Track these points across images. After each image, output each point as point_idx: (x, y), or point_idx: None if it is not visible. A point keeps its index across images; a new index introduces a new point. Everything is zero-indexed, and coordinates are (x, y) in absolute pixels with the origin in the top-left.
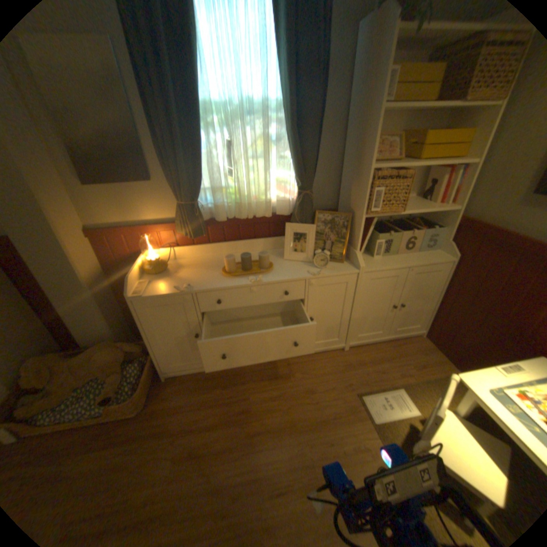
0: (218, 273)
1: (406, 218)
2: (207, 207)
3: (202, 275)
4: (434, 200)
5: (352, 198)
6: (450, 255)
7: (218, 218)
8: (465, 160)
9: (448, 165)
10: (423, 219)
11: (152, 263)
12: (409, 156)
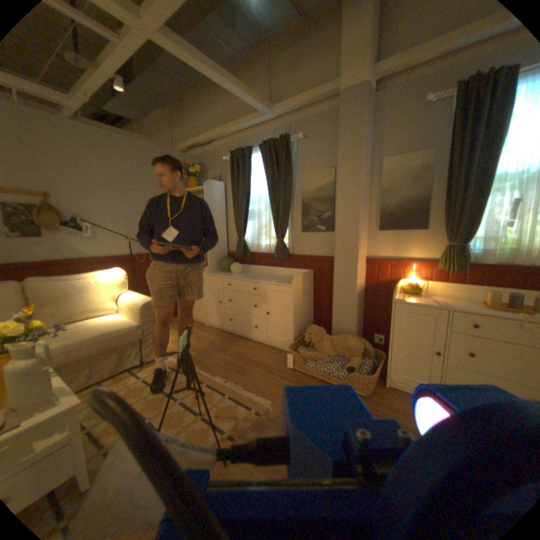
0: (477, 305)
1: None
2: (476, 251)
3: (459, 303)
4: None
5: None
6: None
7: (486, 261)
8: None
9: None
10: None
11: (412, 285)
12: None
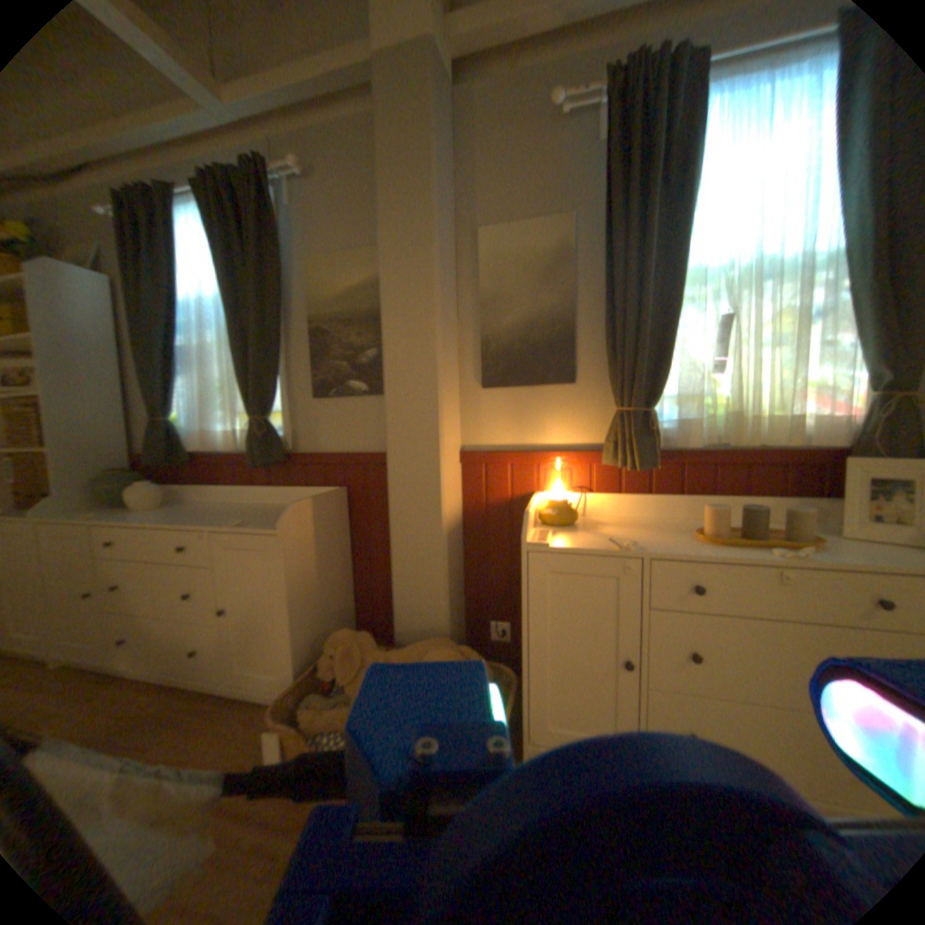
0: (688, 539)
1: None
2: (667, 423)
3: (654, 537)
4: None
5: None
6: None
7: (687, 443)
8: None
9: None
10: None
11: (558, 505)
12: None
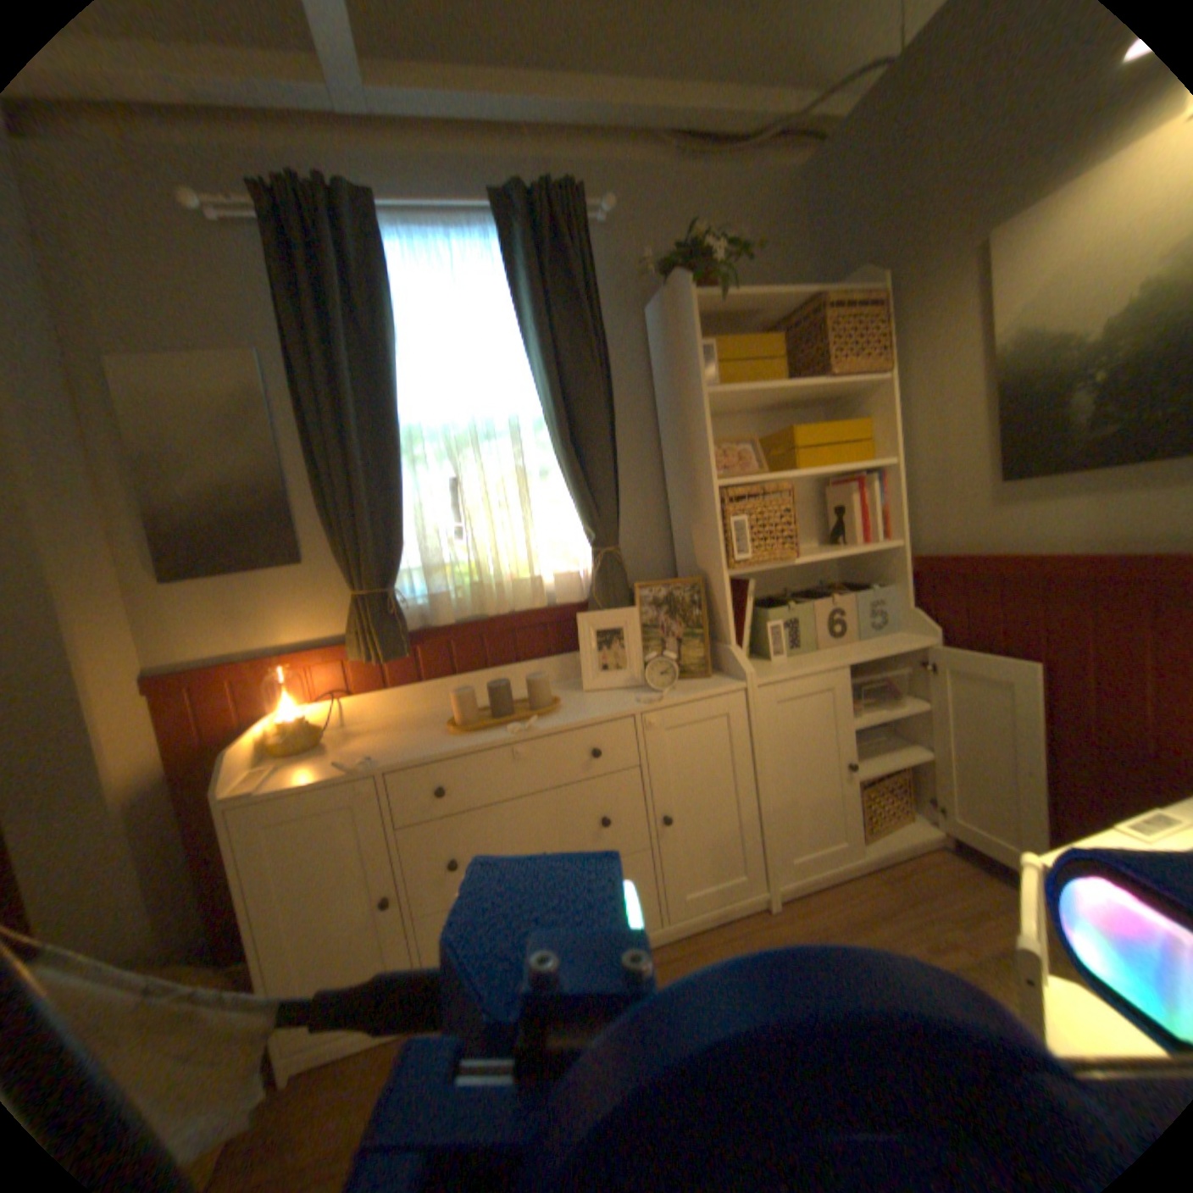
0: (439, 731)
1: (816, 587)
2: (413, 600)
3: (402, 740)
4: (851, 540)
5: (696, 551)
6: (922, 634)
7: (438, 620)
8: (876, 466)
9: (852, 479)
10: (848, 584)
11: (287, 727)
12: (779, 471)
